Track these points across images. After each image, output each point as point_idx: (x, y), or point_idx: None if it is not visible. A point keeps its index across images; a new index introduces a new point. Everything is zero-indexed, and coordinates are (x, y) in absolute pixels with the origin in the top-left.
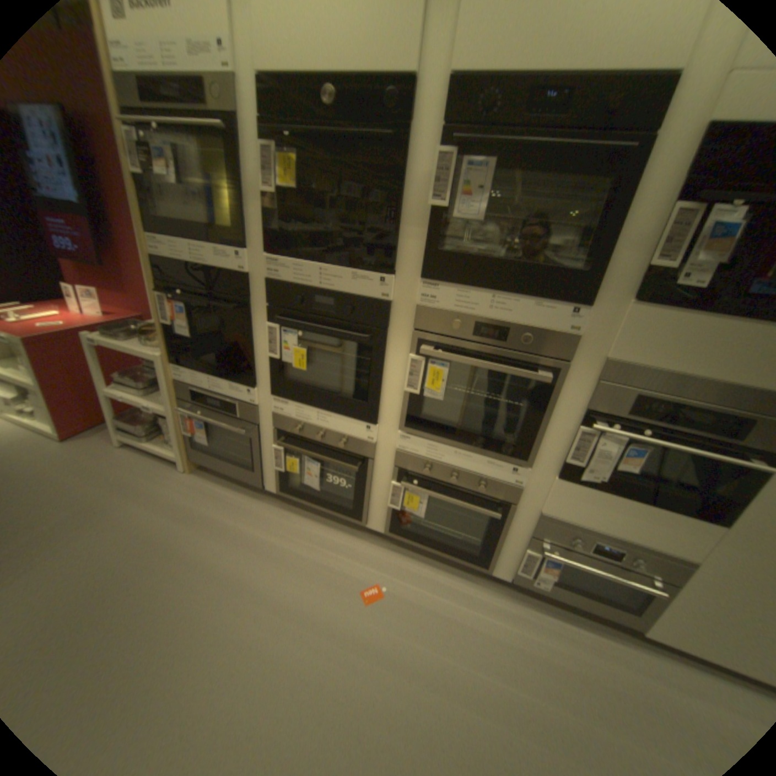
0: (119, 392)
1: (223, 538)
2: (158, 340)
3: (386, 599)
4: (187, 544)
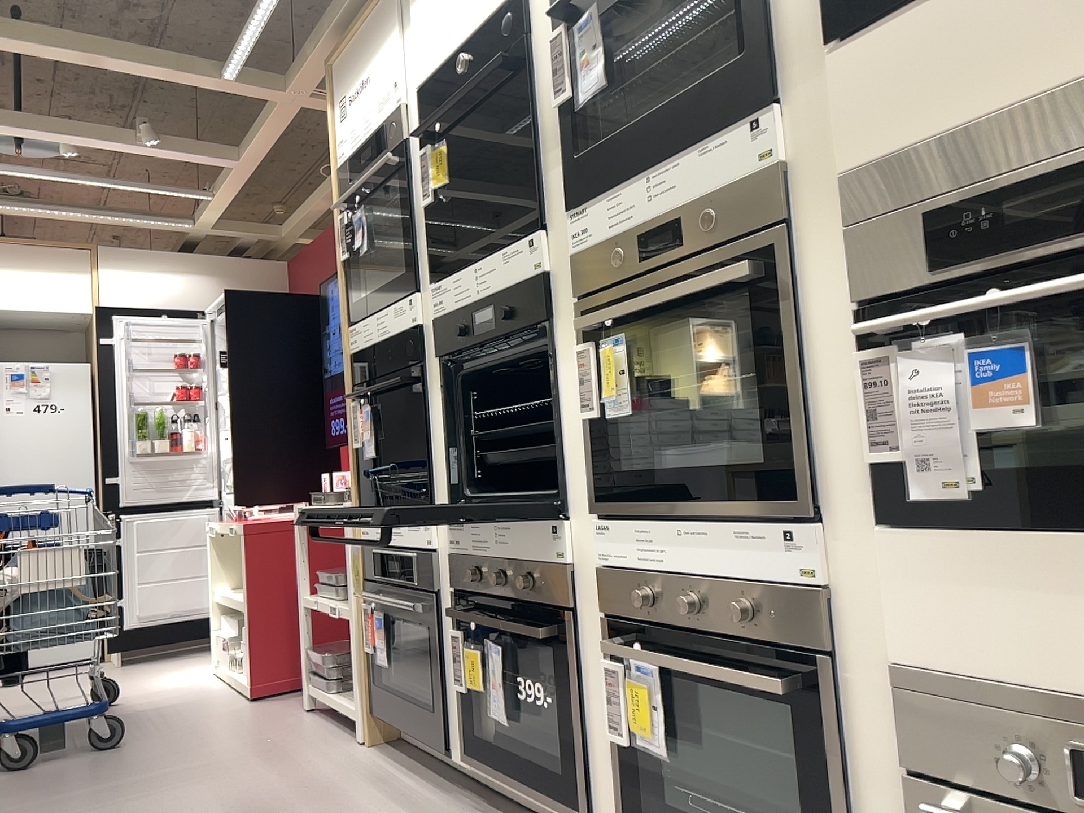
0: (321, 596)
1: None
2: (362, 486)
3: None
4: None
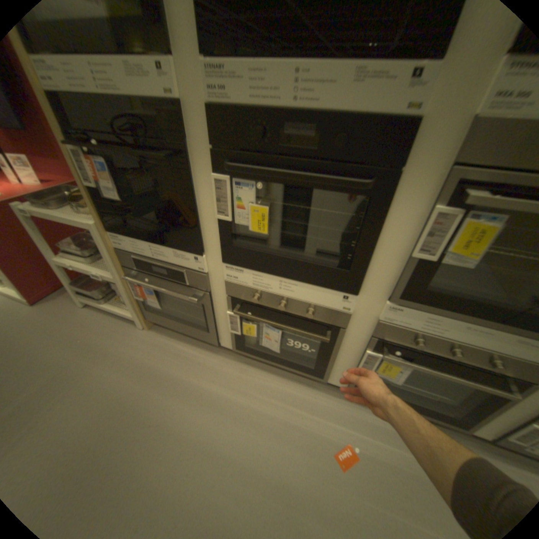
0: (69, 259)
1: (189, 397)
2: (91, 204)
3: (362, 460)
4: (156, 406)
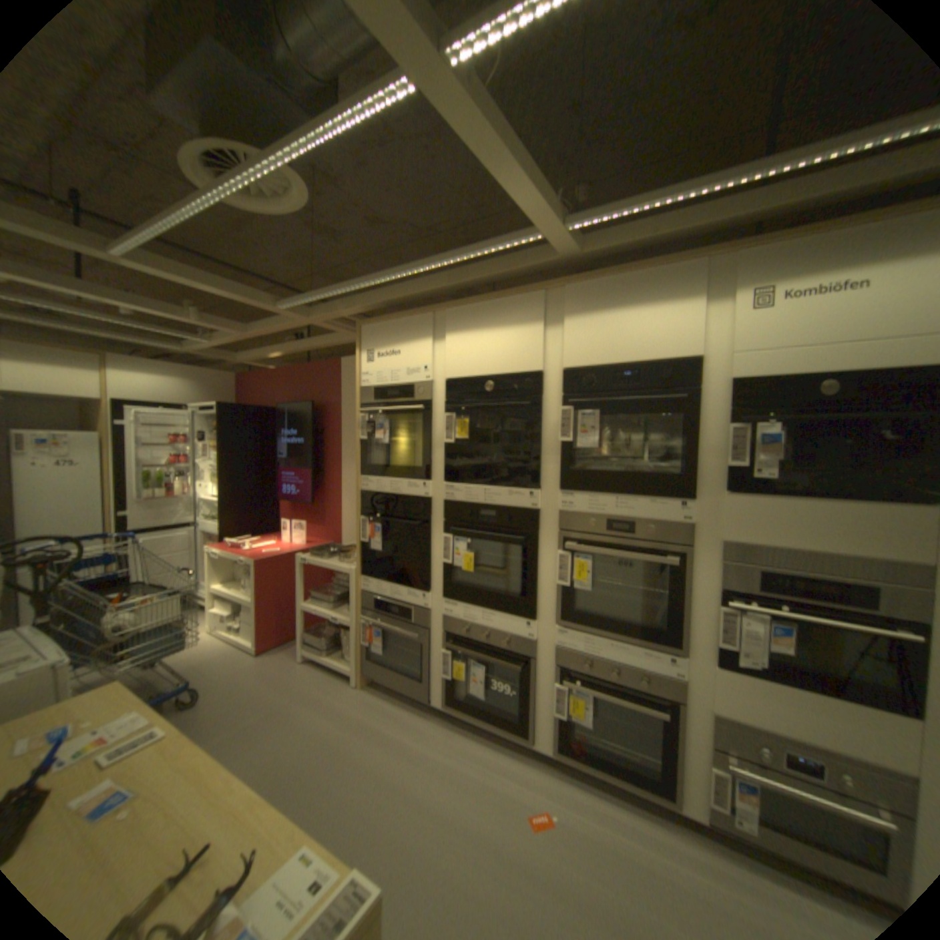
0: (313, 607)
1: (391, 751)
2: (354, 557)
3: (558, 832)
4: (358, 753)
